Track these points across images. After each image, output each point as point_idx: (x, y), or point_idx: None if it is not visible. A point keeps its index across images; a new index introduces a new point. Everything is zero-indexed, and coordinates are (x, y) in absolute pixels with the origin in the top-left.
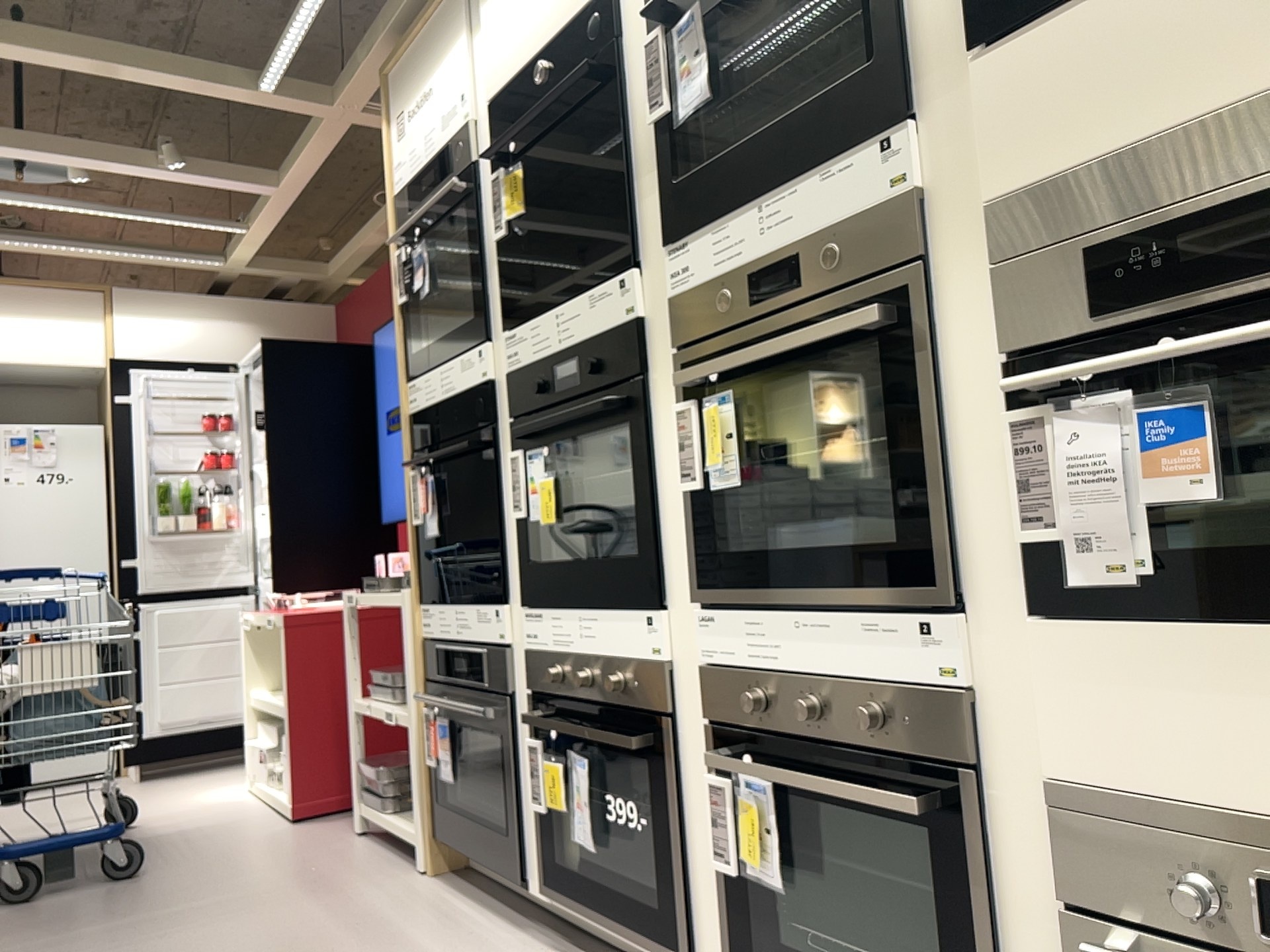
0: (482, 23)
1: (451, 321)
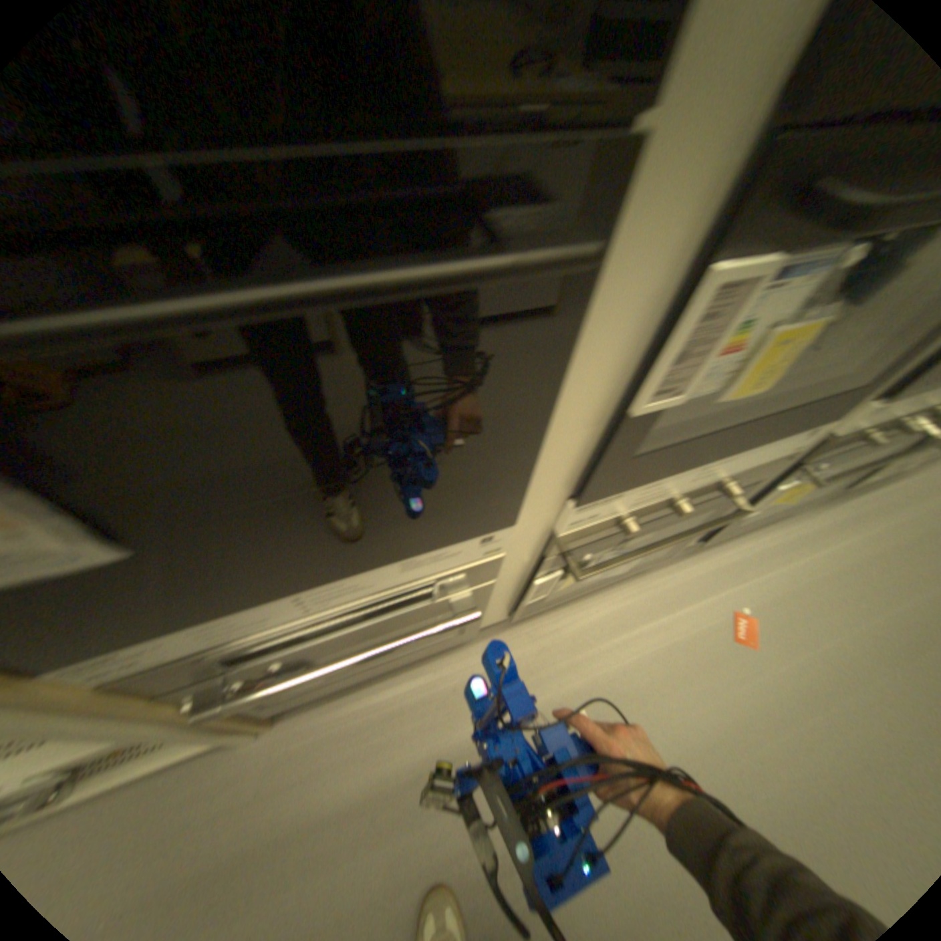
0: None
1: None
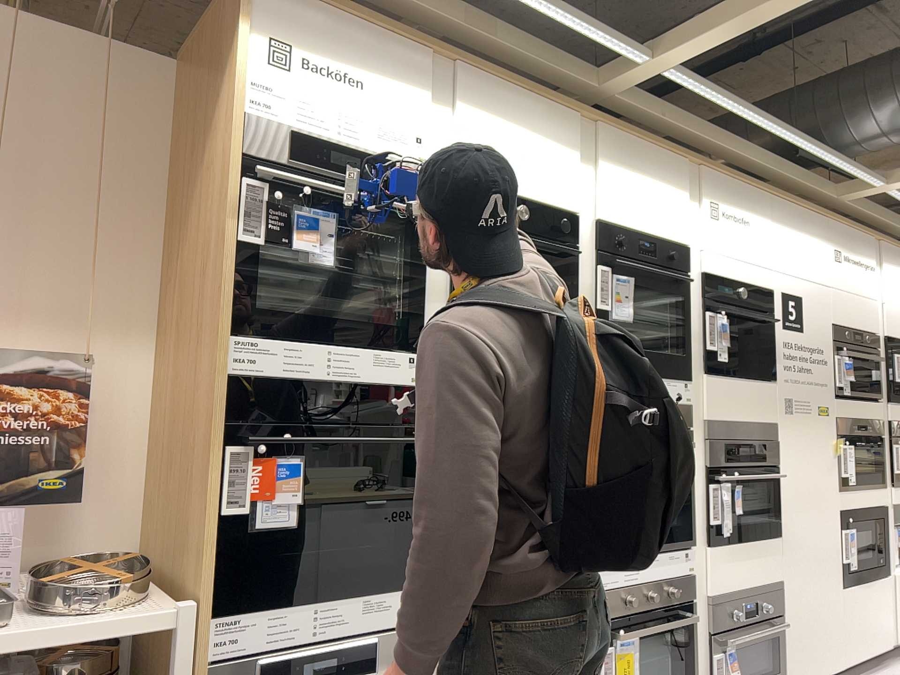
0: (461, 116)
1: (316, 298)
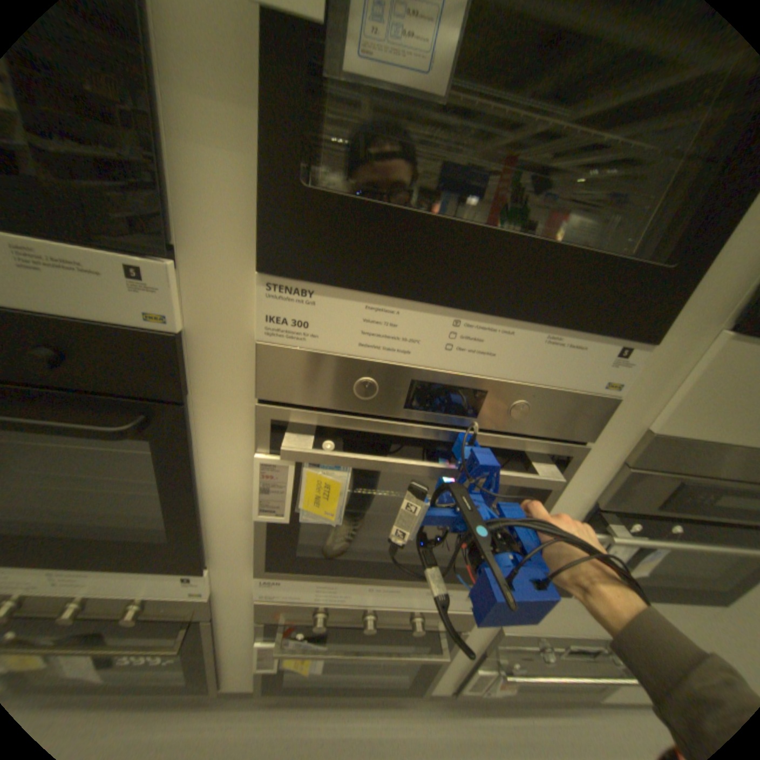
0: None
1: None
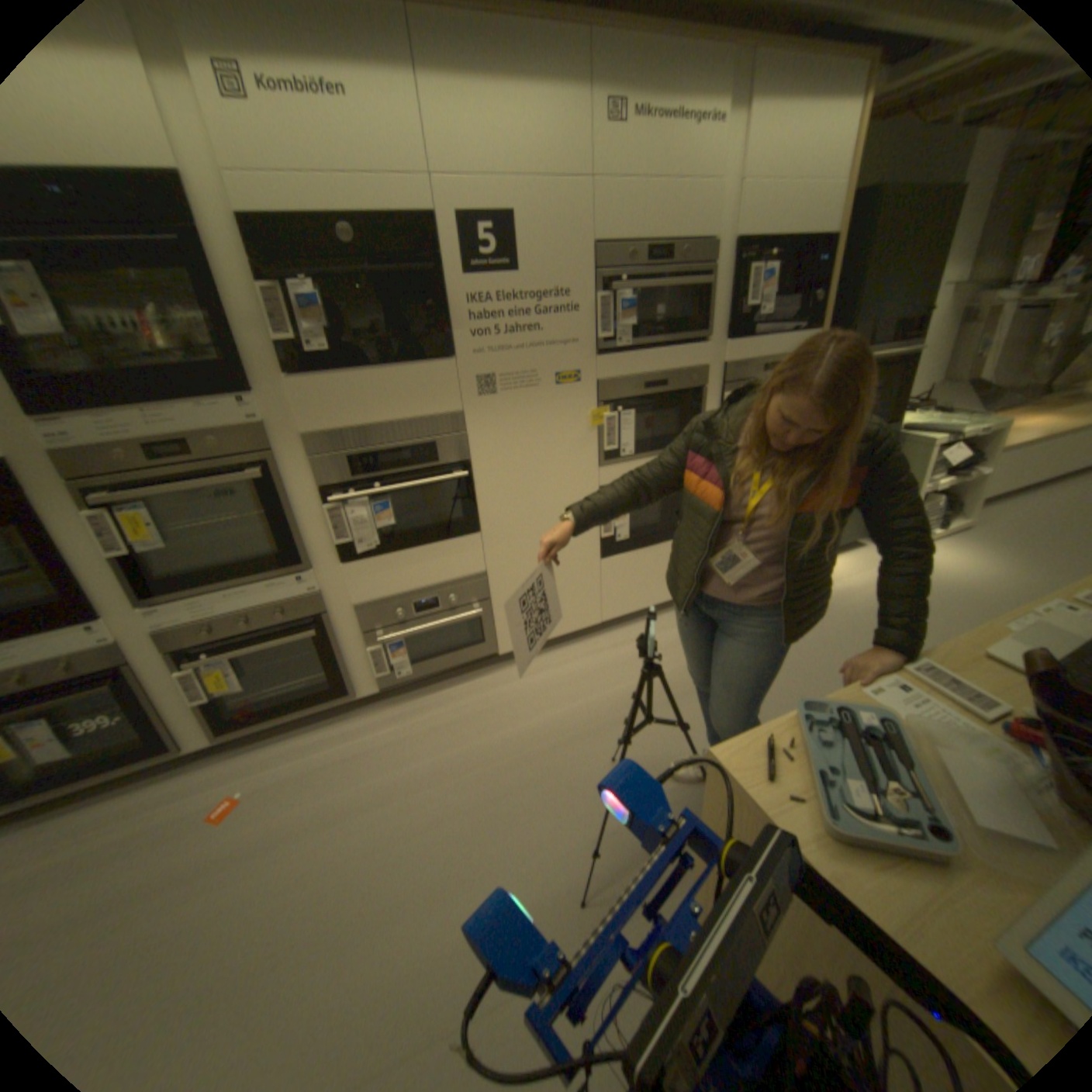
0: None
1: None
